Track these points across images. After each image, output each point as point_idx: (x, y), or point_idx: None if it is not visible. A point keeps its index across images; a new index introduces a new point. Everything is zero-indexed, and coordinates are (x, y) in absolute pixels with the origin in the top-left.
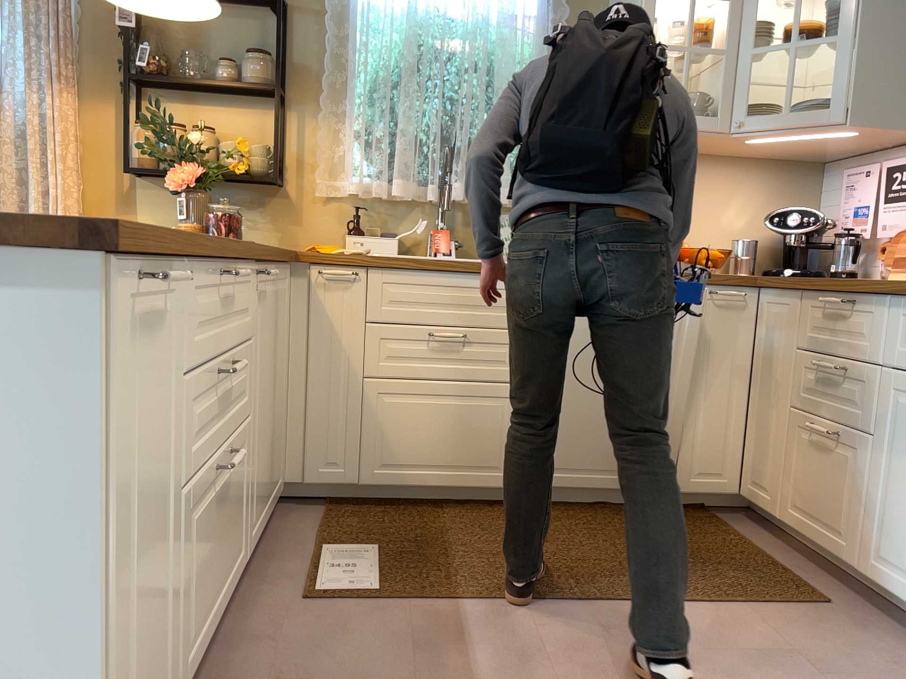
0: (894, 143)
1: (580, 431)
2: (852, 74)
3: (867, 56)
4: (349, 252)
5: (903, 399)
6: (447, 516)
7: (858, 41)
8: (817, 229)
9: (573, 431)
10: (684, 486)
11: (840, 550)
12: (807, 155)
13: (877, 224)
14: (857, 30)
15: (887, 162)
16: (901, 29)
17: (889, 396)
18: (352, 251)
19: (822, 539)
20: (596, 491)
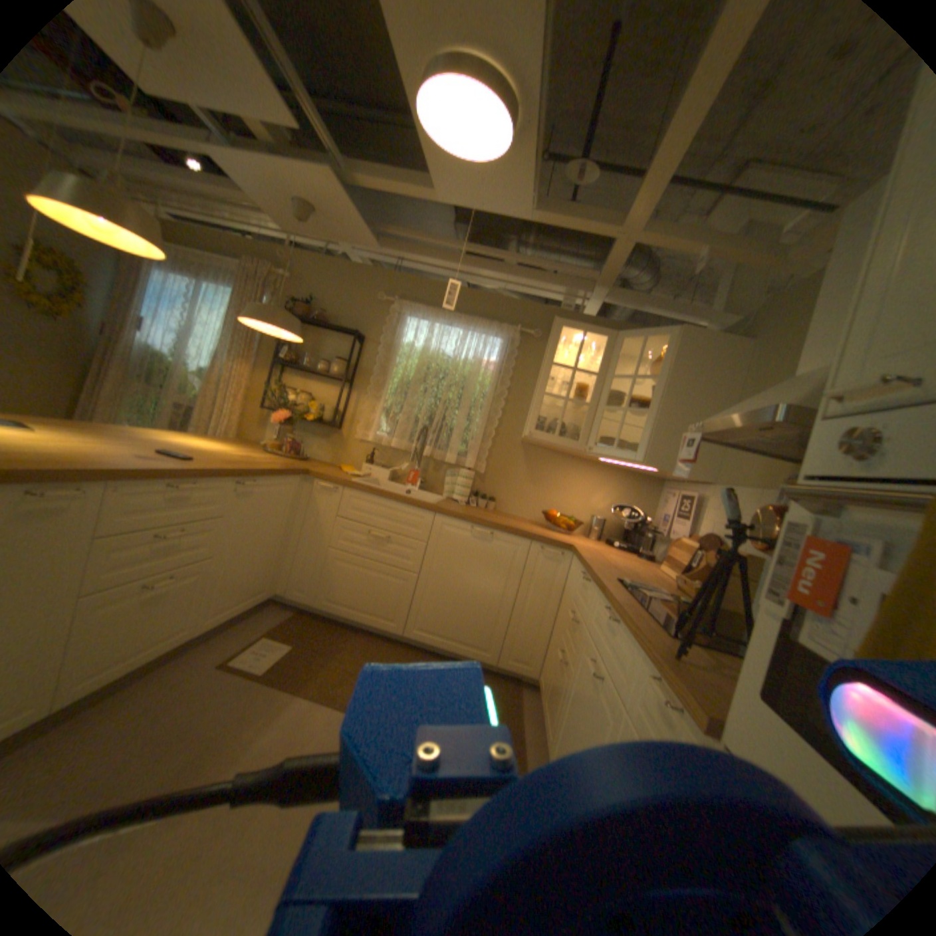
0: (689, 481)
1: (444, 613)
2: (653, 435)
3: (663, 426)
4: (362, 473)
5: (585, 655)
6: (354, 641)
7: (658, 416)
8: (640, 523)
9: (439, 611)
10: (502, 666)
11: (549, 742)
12: (651, 475)
13: (675, 530)
14: (662, 409)
15: (682, 493)
16: (689, 414)
17: (583, 649)
18: (364, 473)
19: (547, 730)
20: (446, 652)
